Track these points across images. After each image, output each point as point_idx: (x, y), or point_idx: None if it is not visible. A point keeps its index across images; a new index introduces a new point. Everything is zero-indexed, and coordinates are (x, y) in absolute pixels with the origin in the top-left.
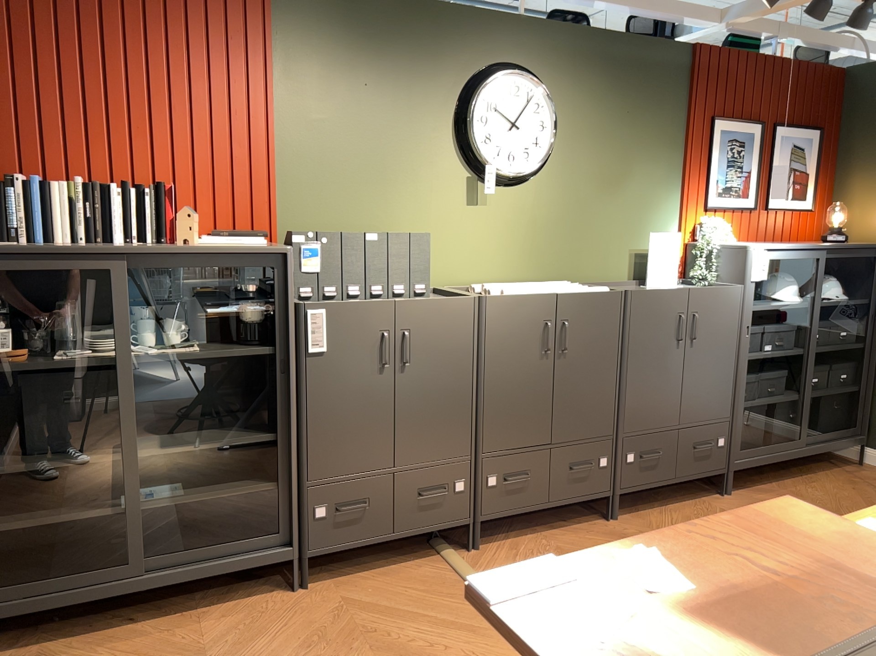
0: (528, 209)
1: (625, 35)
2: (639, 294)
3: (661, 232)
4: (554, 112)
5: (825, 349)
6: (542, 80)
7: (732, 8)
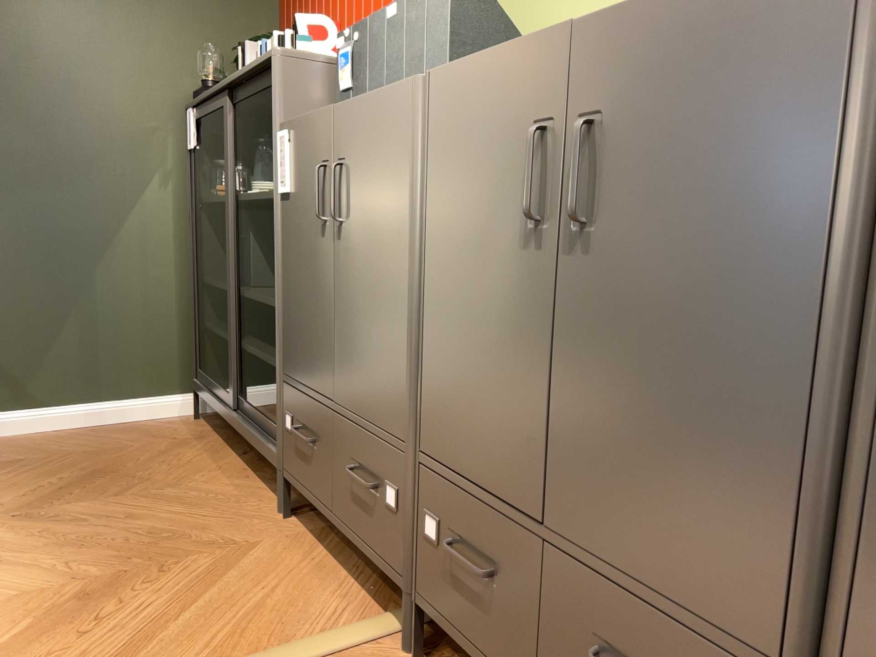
0: None
1: None
2: None
3: None
4: None
5: None
6: None
7: None
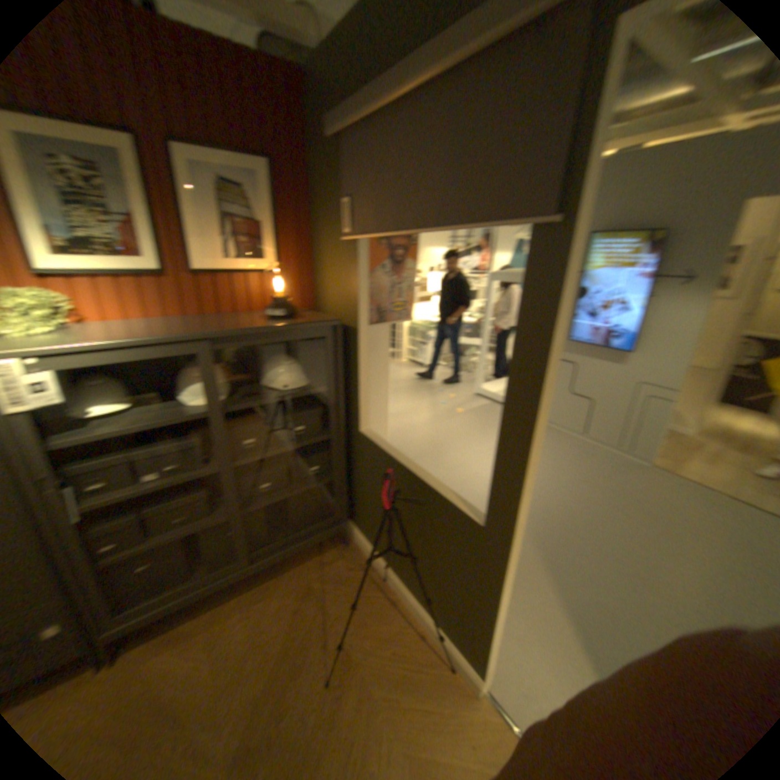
0: None
1: None
2: None
3: None
4: None
5: (259, 458)
6: None
7: None
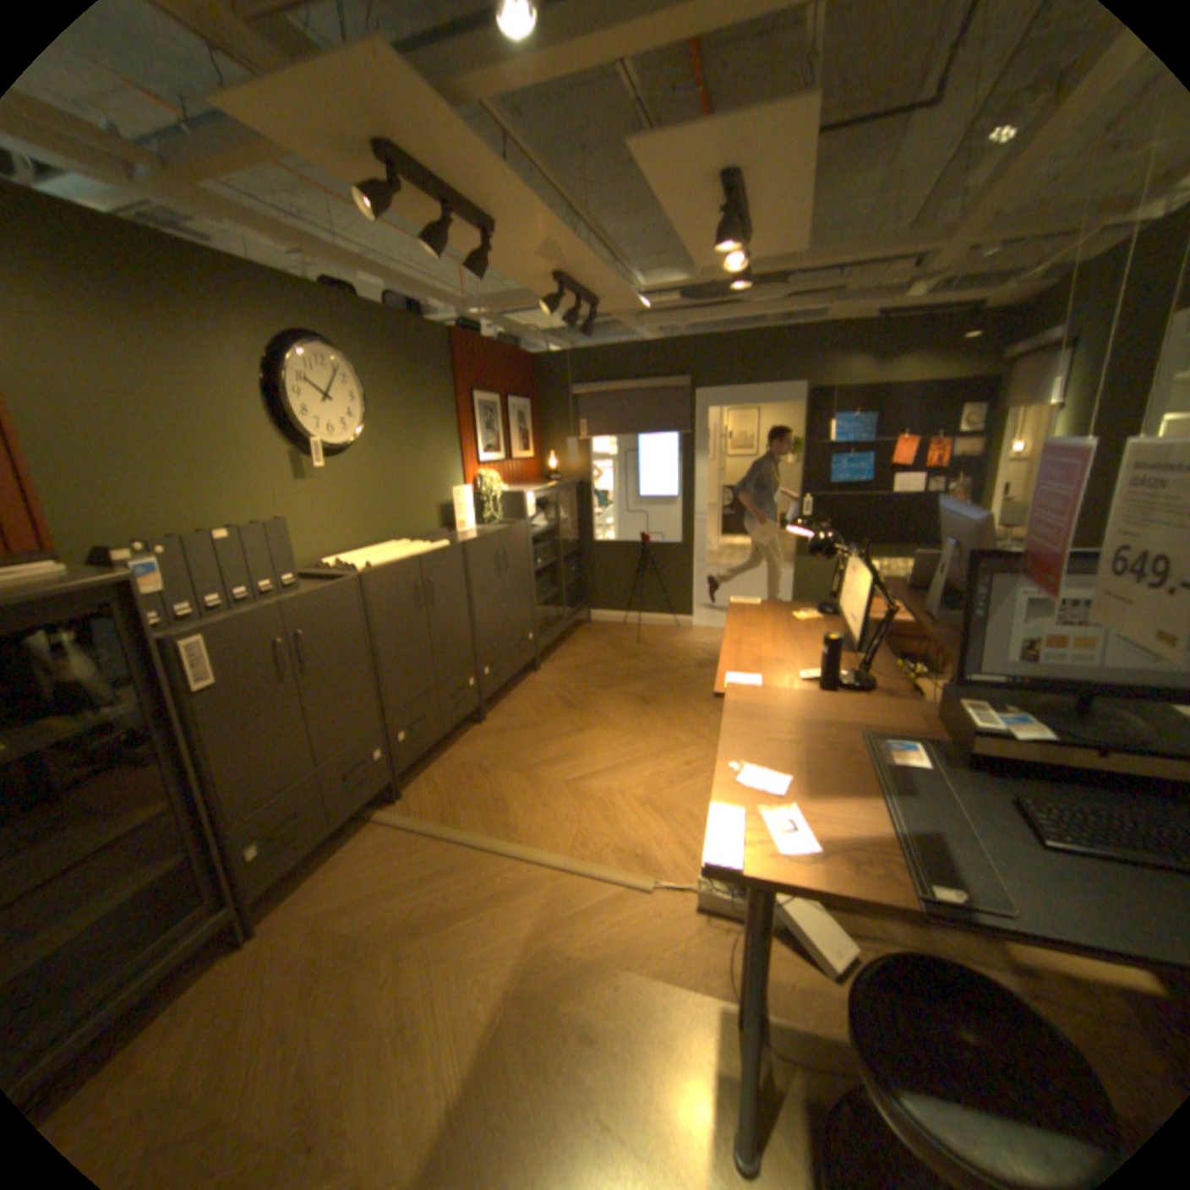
0: (354, 479)
1: (401, 313)
2: (472, 543)
3: (456, 486)
4: (357, 383)
5: (566, 555)
6: (341, 350)
7: (473, 299)
